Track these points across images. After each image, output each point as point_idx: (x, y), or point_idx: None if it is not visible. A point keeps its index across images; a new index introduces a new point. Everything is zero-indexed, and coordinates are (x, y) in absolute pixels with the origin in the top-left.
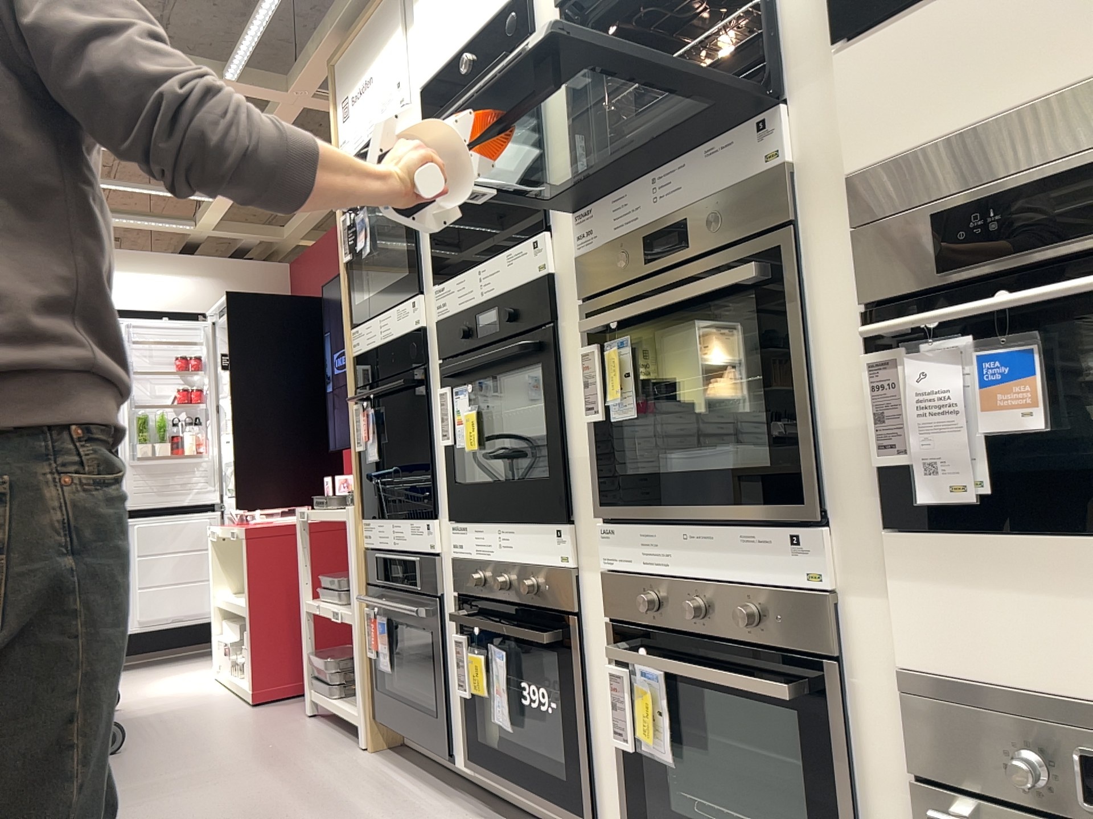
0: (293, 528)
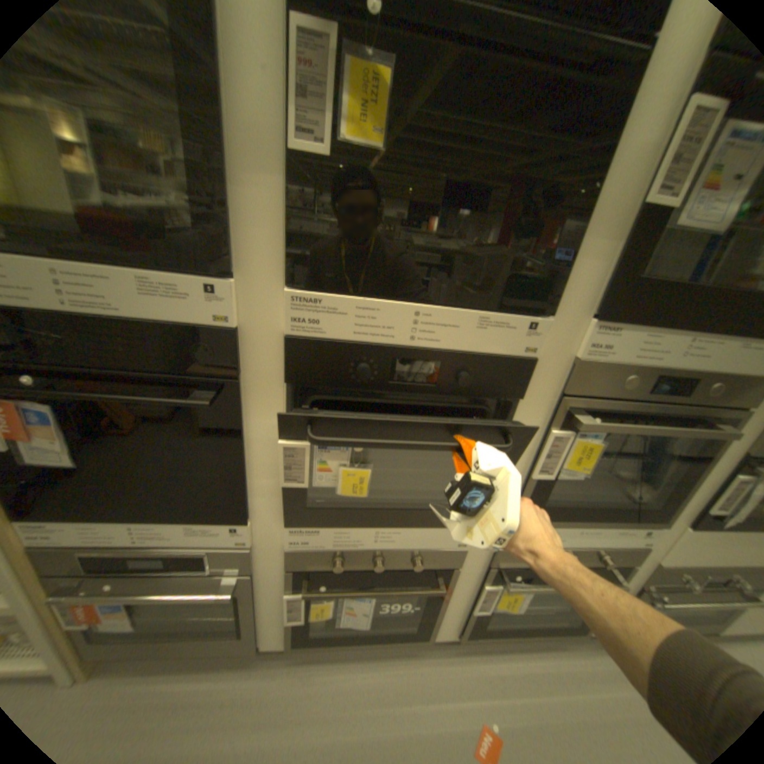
0: None
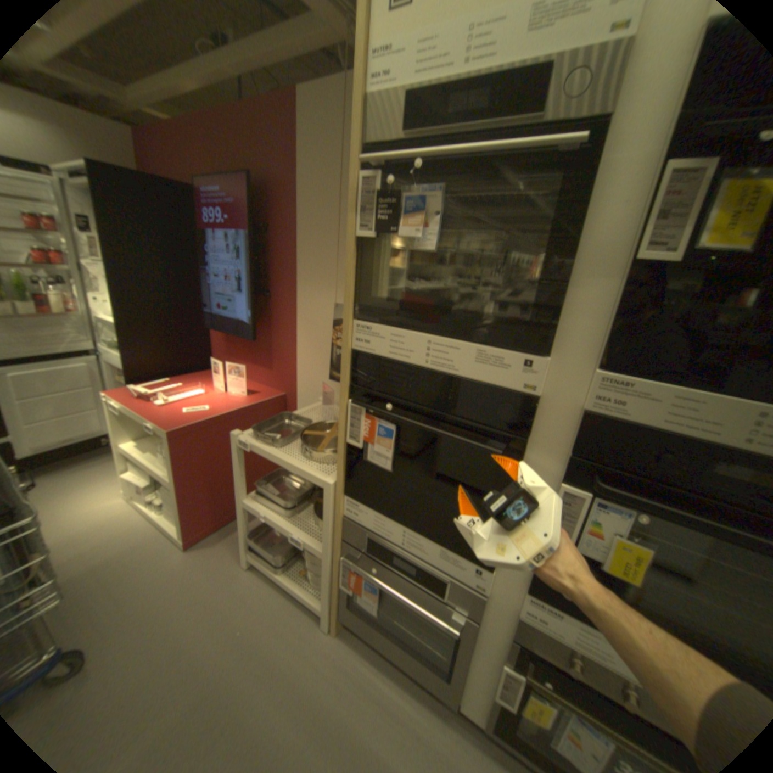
0: (209, 423)
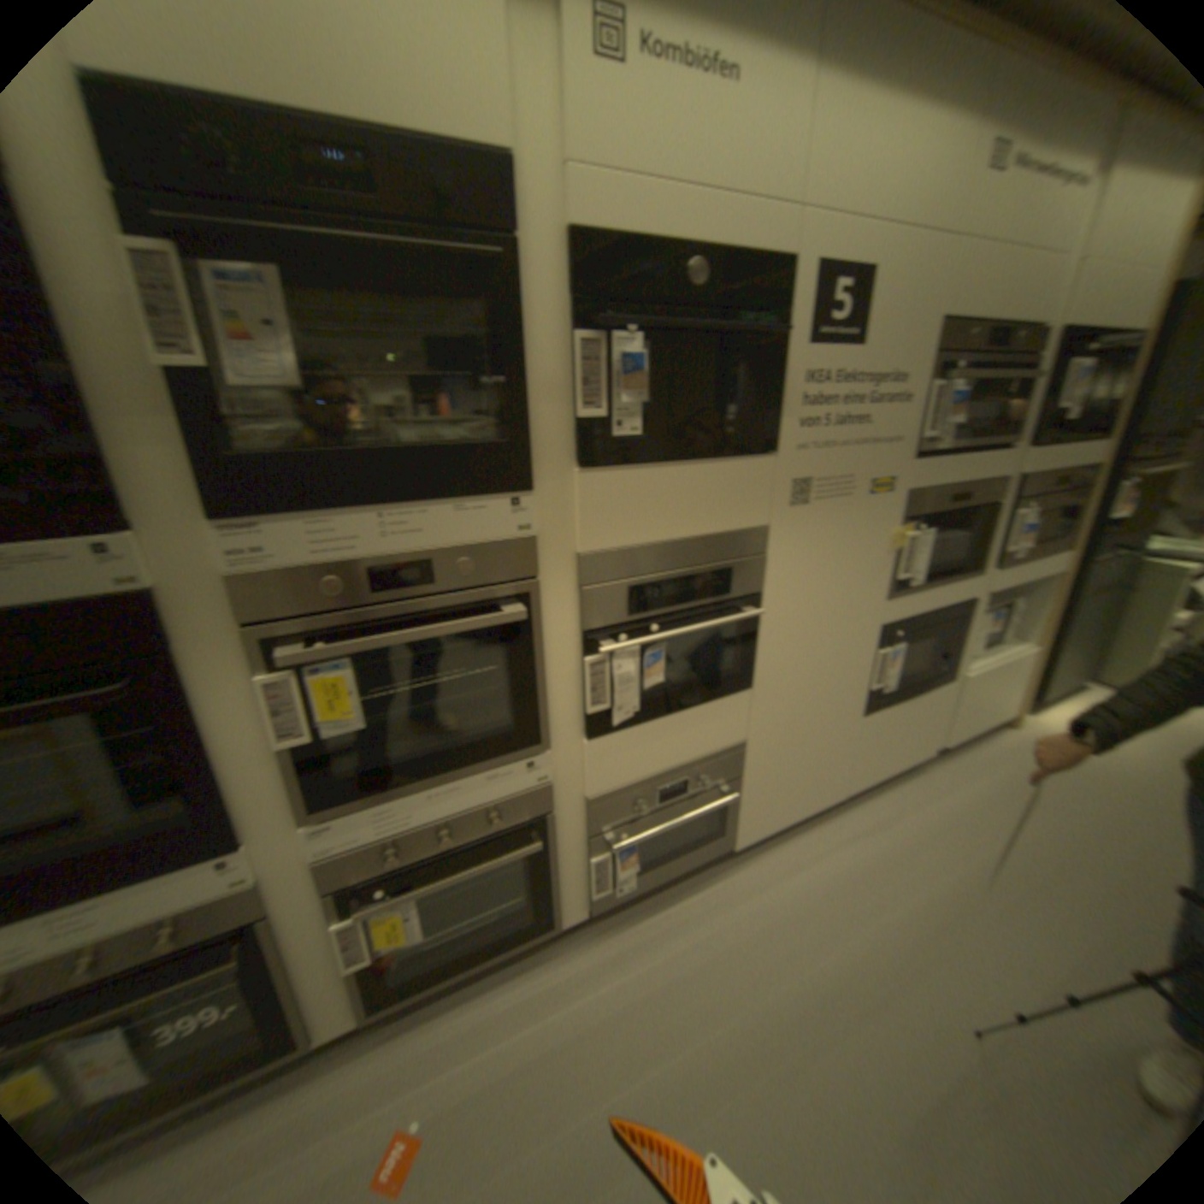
0: None
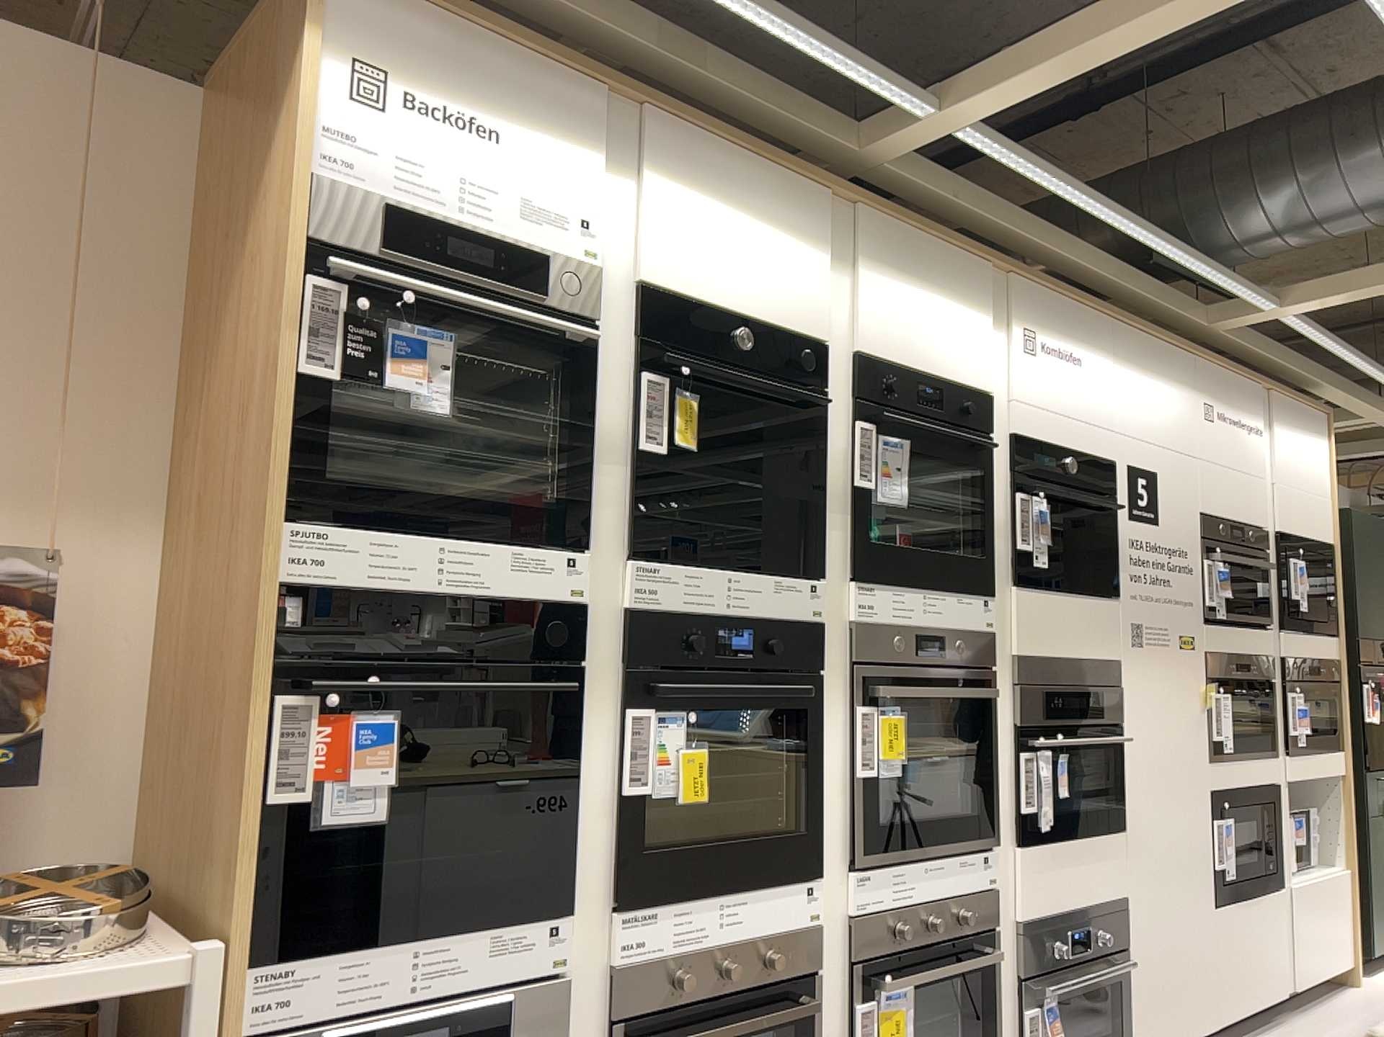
0: None
